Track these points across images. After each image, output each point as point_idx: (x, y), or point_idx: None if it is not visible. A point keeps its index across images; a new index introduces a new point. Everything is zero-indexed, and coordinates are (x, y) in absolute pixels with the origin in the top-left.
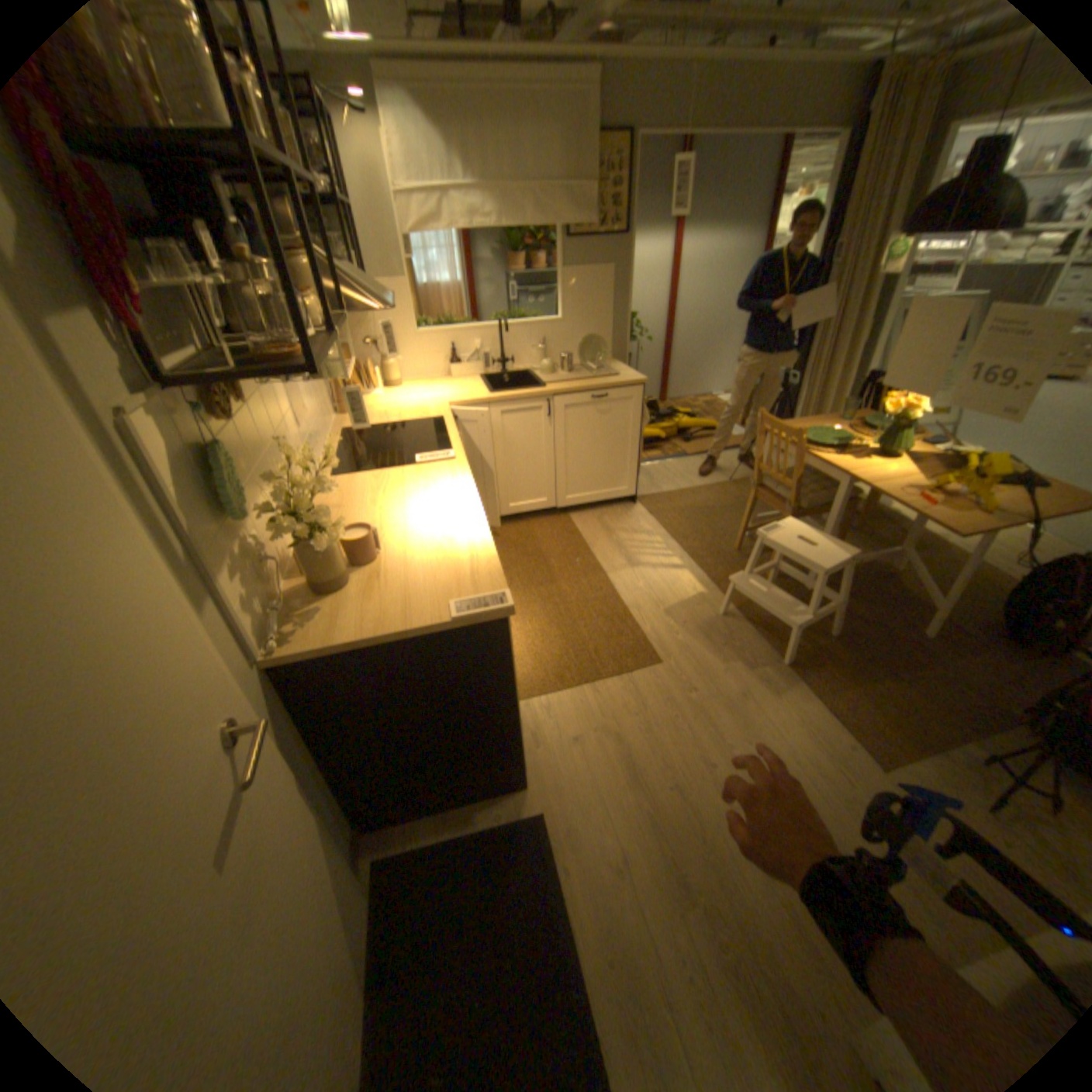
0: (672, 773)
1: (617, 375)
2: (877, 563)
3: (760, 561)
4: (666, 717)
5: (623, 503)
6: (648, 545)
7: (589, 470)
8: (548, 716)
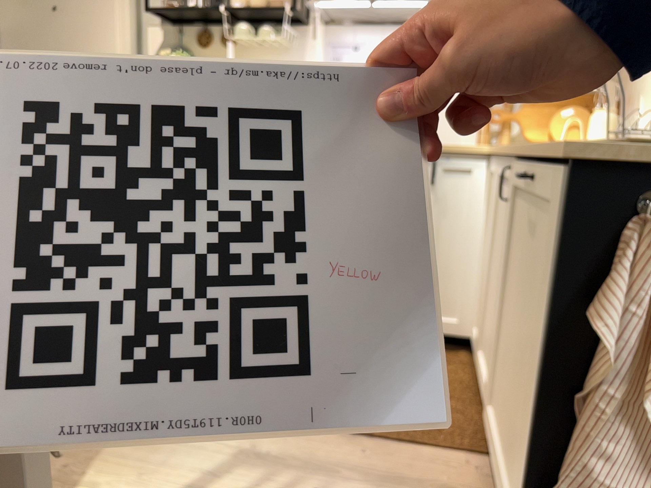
0: None
1: None
2: None
3: None
4: None
5: None
6: None
7: (512, 382)
8: None
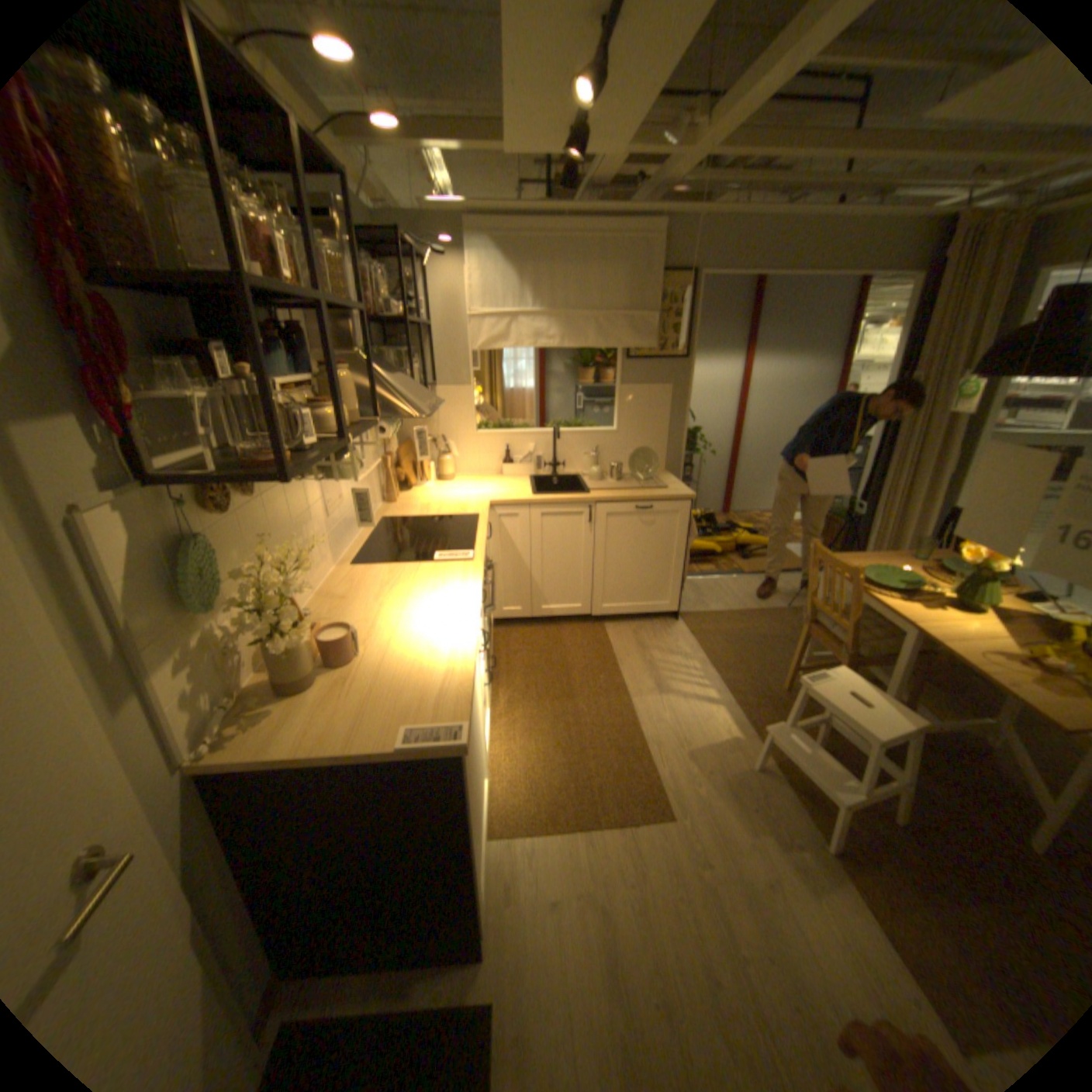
0: (663, 983)
1: (668, 487)
2: (964, 734)
3: (813, 709)
4: (668, 898)
5: (665, 618)
6: (684, 670)
7: (629, 579)
8: (528, 866)
